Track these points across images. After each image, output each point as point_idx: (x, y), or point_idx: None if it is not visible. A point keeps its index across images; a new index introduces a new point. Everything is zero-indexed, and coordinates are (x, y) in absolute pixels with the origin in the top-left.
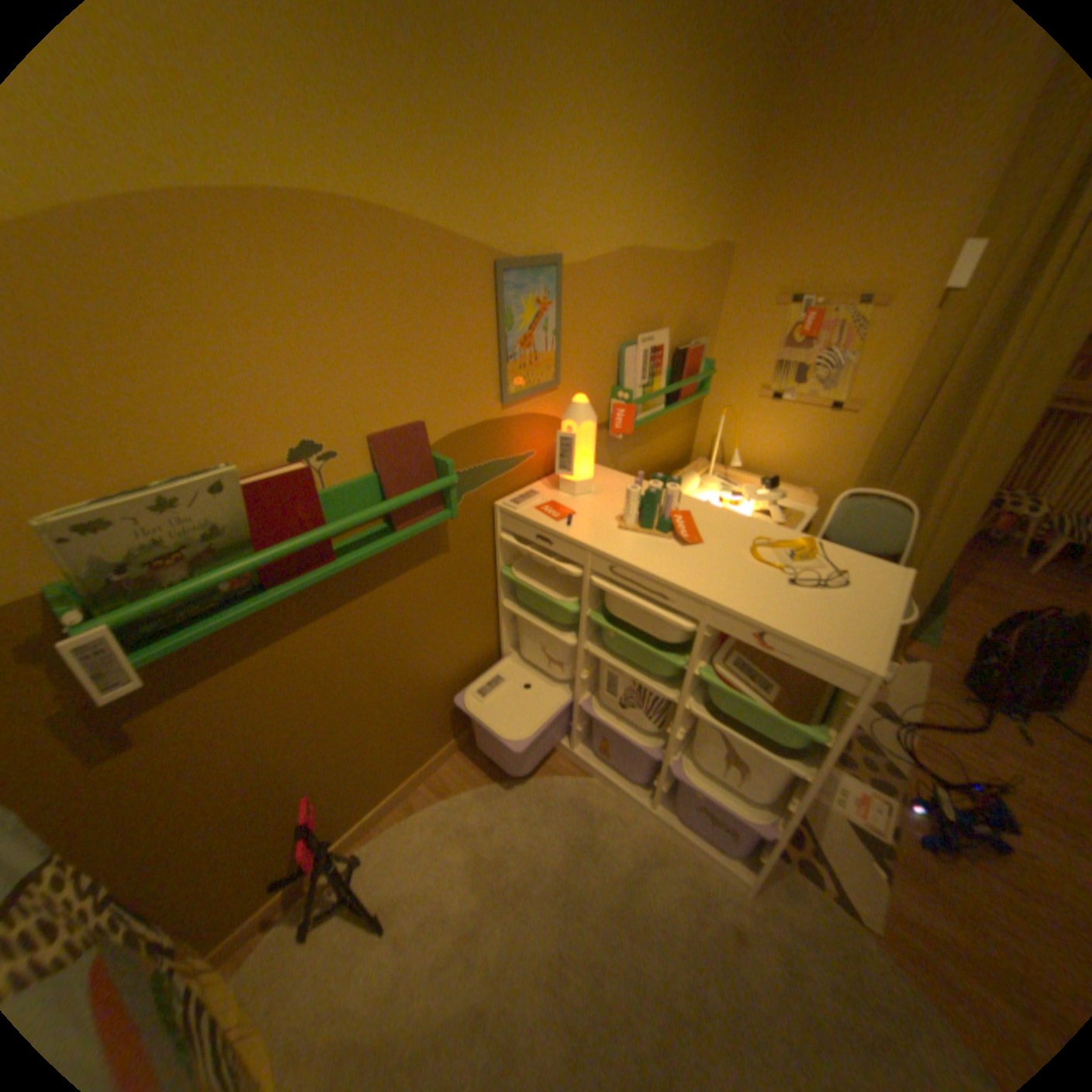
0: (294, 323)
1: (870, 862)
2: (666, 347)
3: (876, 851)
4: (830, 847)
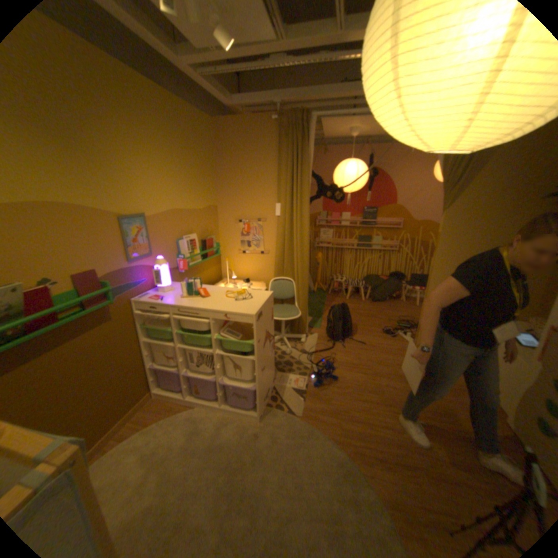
0: (41, 239)
1: (298, 397)
2: (196, 240)
3: (300, 393)
4: (285, 398)
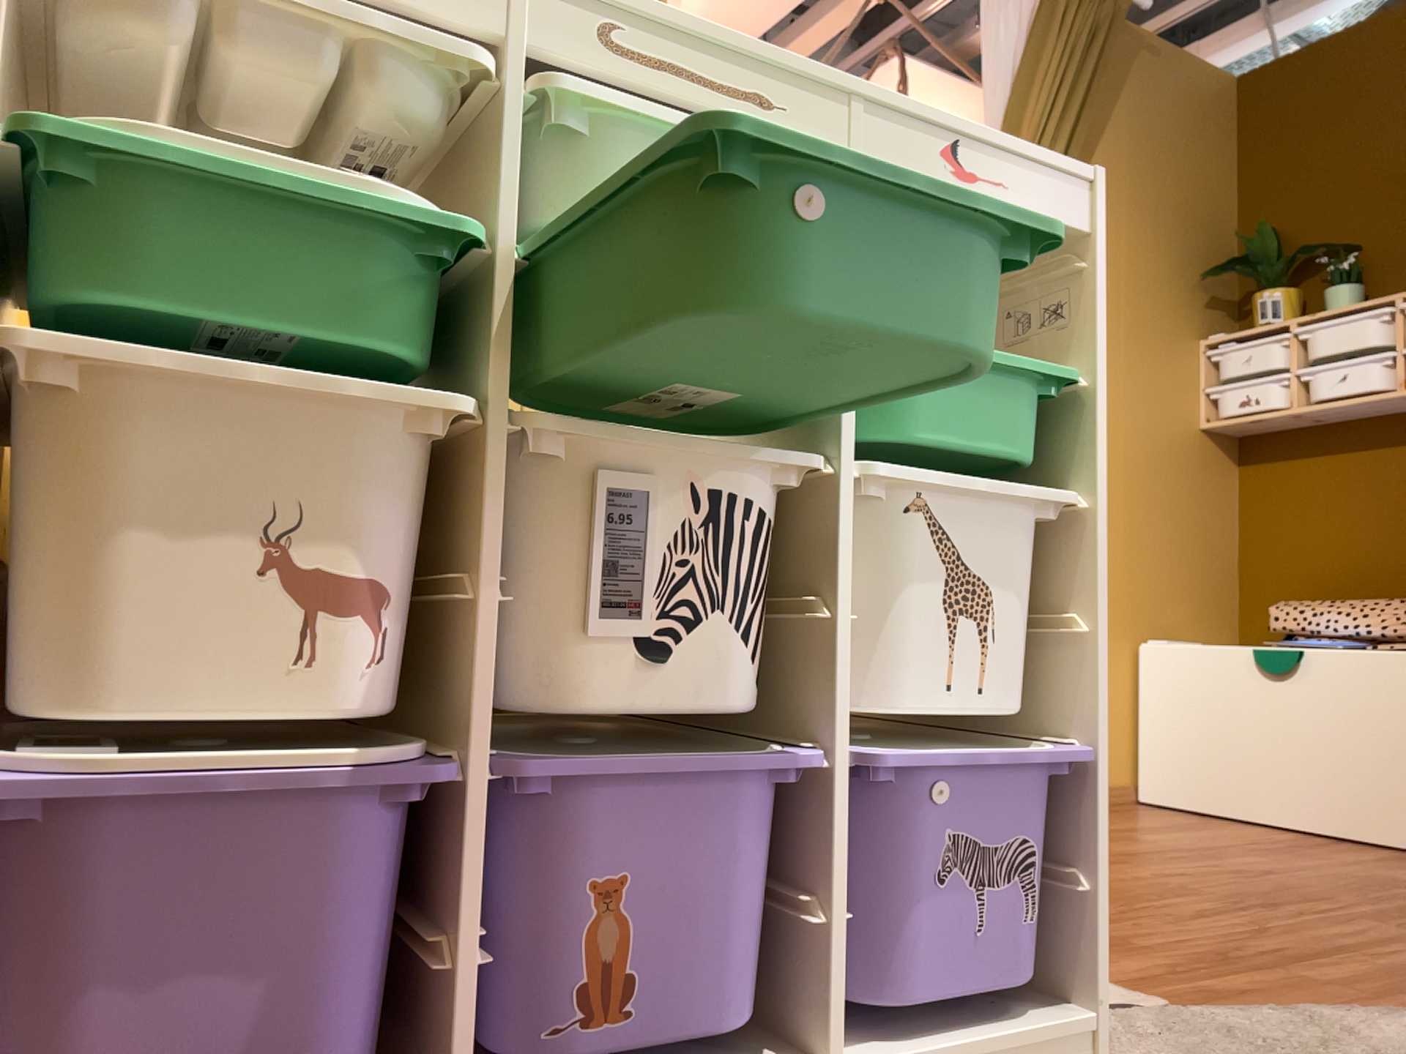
0: None
1: None
2: None
3: None
4: None
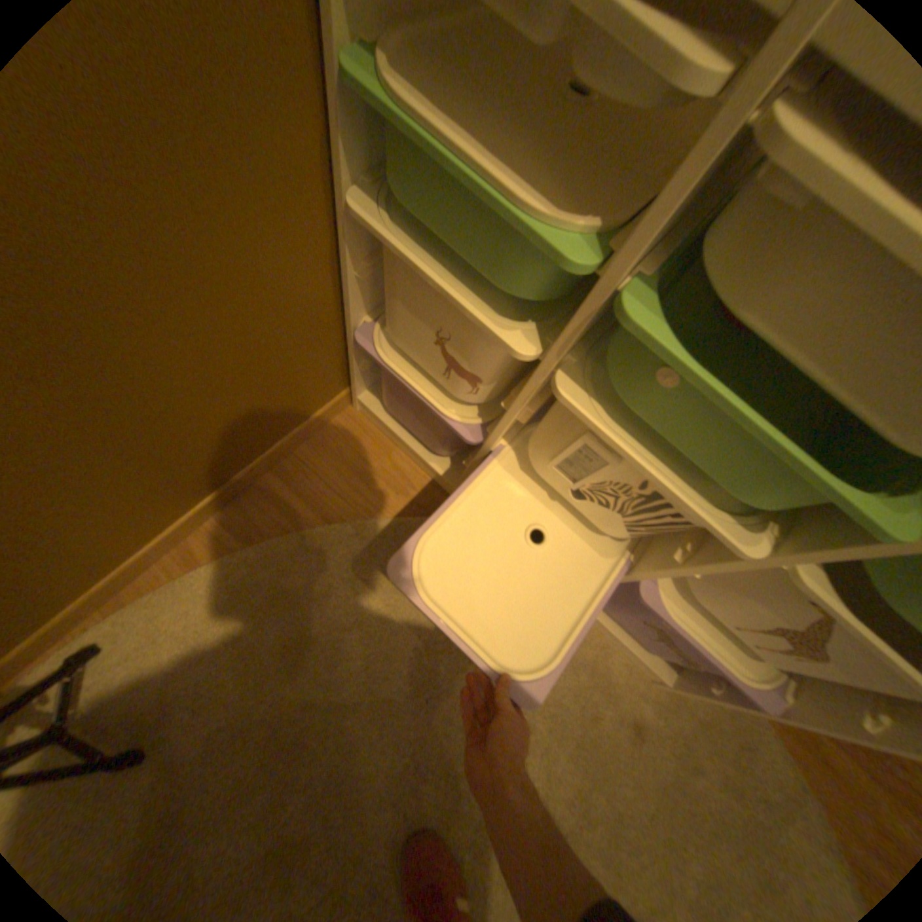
0: None
1: None
2: None
3: None
4: None
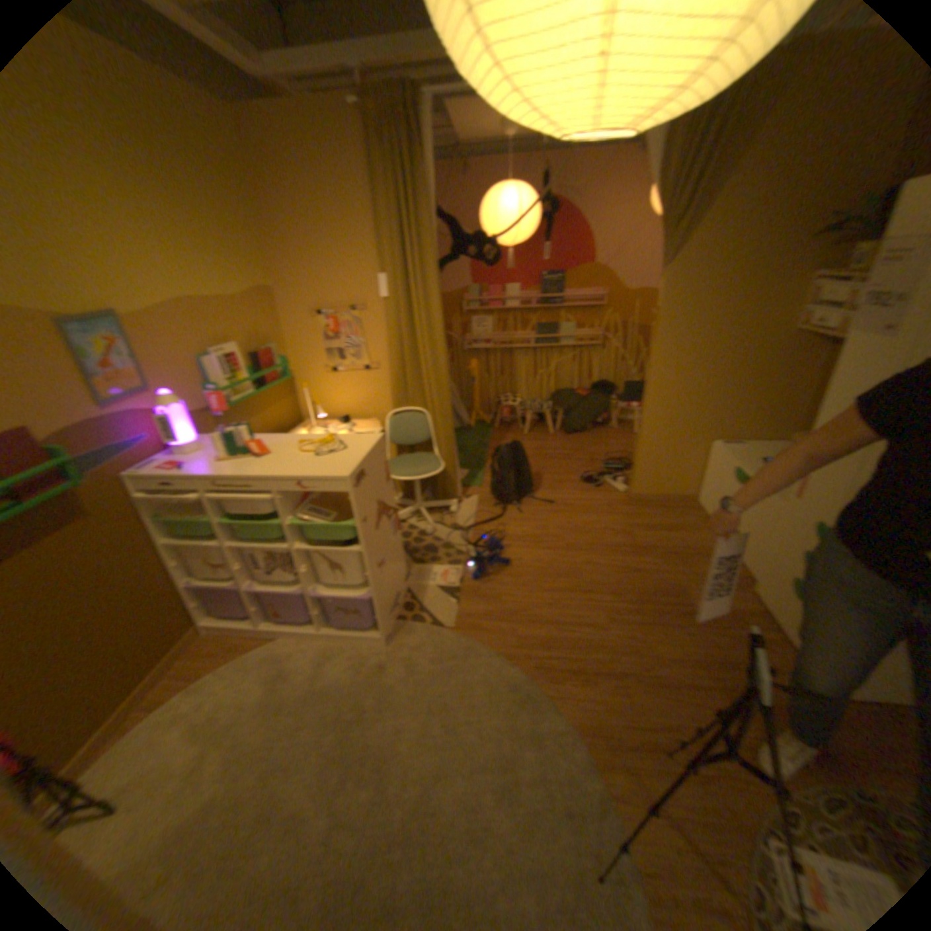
0: None
1: (448, 599)
2: (239, 354)
3: (451, 592)
4: (428, 602)
